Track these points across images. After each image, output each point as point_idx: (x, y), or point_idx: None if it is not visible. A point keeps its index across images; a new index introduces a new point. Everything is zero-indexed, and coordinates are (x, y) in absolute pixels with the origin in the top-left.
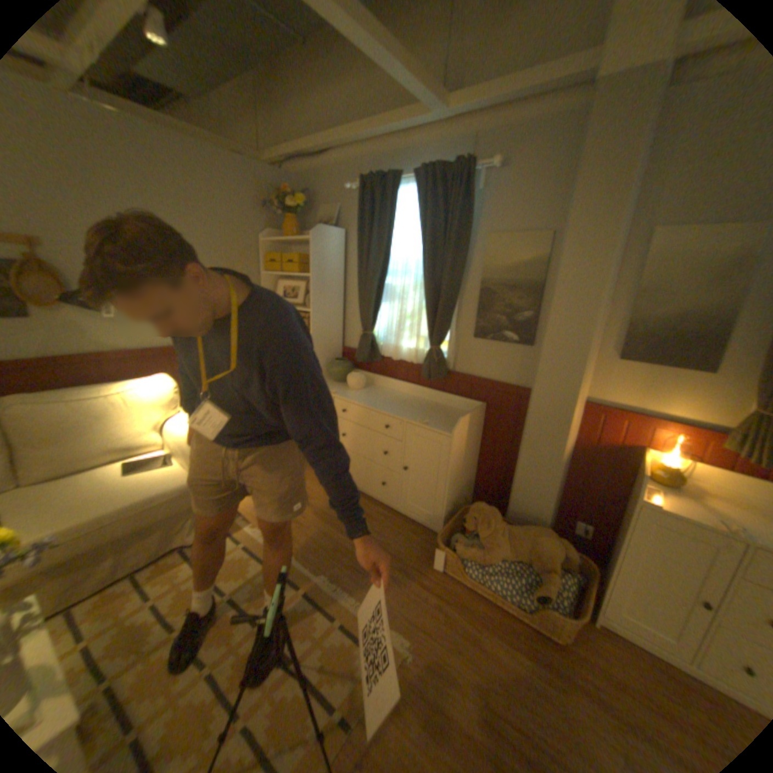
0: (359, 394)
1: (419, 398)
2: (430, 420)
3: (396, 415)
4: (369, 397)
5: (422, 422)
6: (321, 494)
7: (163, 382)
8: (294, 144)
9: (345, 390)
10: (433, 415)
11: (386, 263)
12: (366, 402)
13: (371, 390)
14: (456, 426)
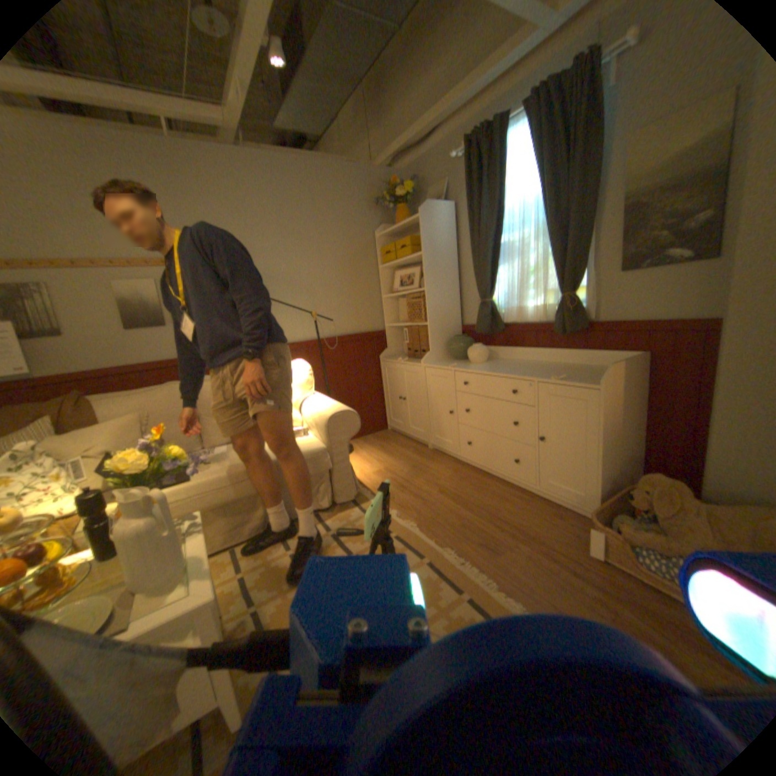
0: (482, 365)
1: (555, 363)
2: (570, 376)
3: (525, 376)
4: (493, 366)
5: (559, 379)
6: (448, 475)
7: (300, 364)
8: (401, 137)
9: (466, 364)
10: (573, 373)
11: (501, 219)
12: (489, 369)
13: (495, 362)
14: (607, 379)
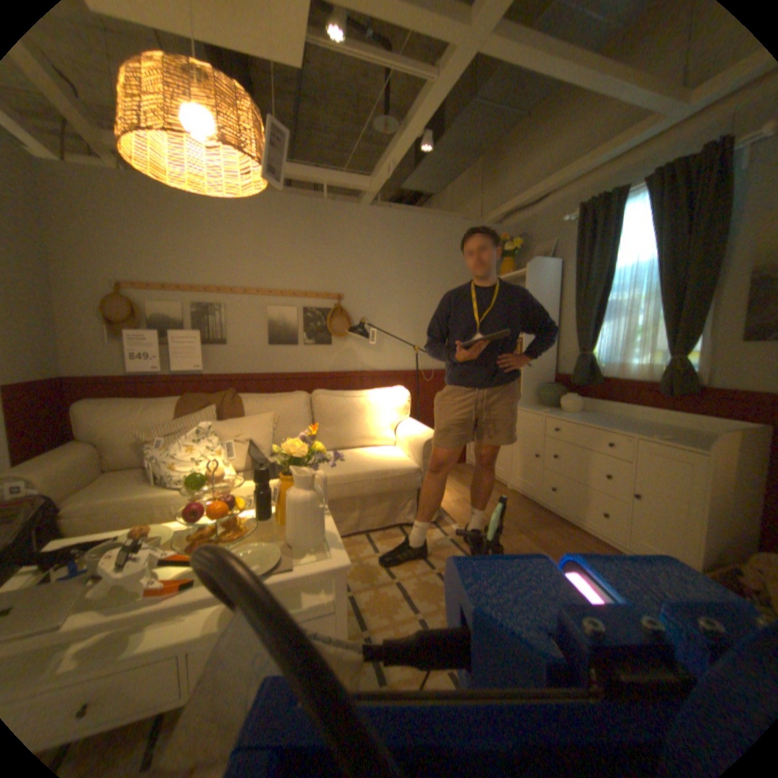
0: (576, 415)
1: (657, 423)
2: (675, 438)
3: (624, 431)
4: (588, 417)
5: (663, 439)
6: (528, 518)
7: (400, 390)
8: (515, 200)
9: (558, 411)
10: (679, 436)
11: (610, 279)
12: (584, 420)
13: (590, 413)
14: (718, 446)
